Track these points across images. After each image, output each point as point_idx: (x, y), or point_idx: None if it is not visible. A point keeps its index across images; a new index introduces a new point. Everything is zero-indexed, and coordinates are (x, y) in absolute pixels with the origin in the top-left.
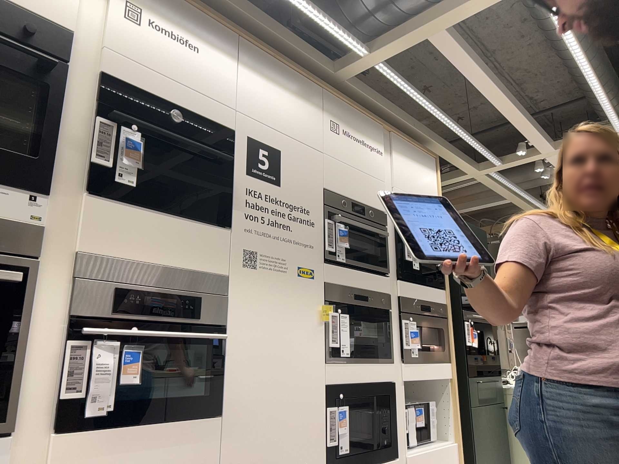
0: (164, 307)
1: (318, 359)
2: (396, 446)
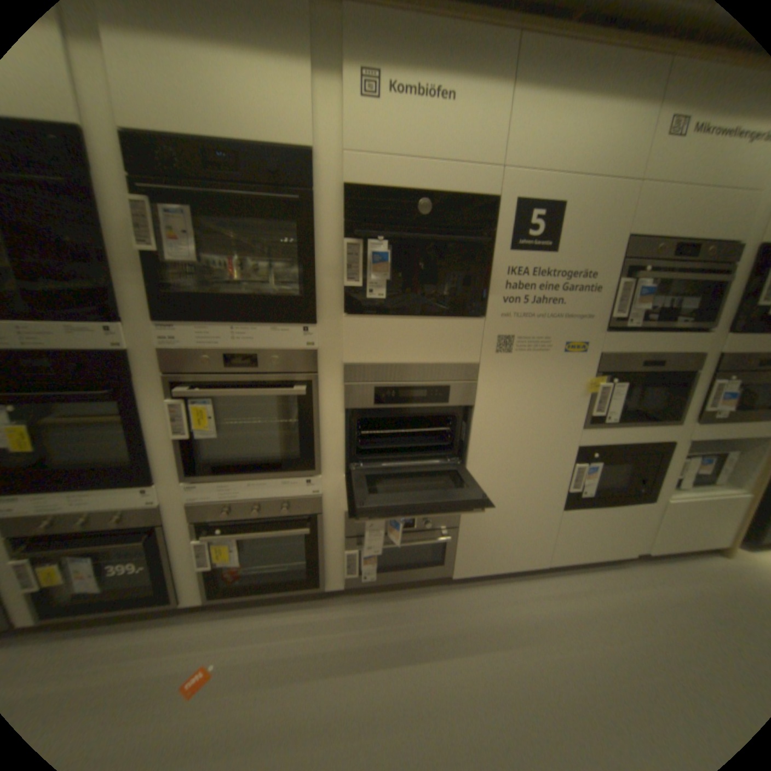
0: (416, 396)
1: (574, 427)
2: (656, 495)
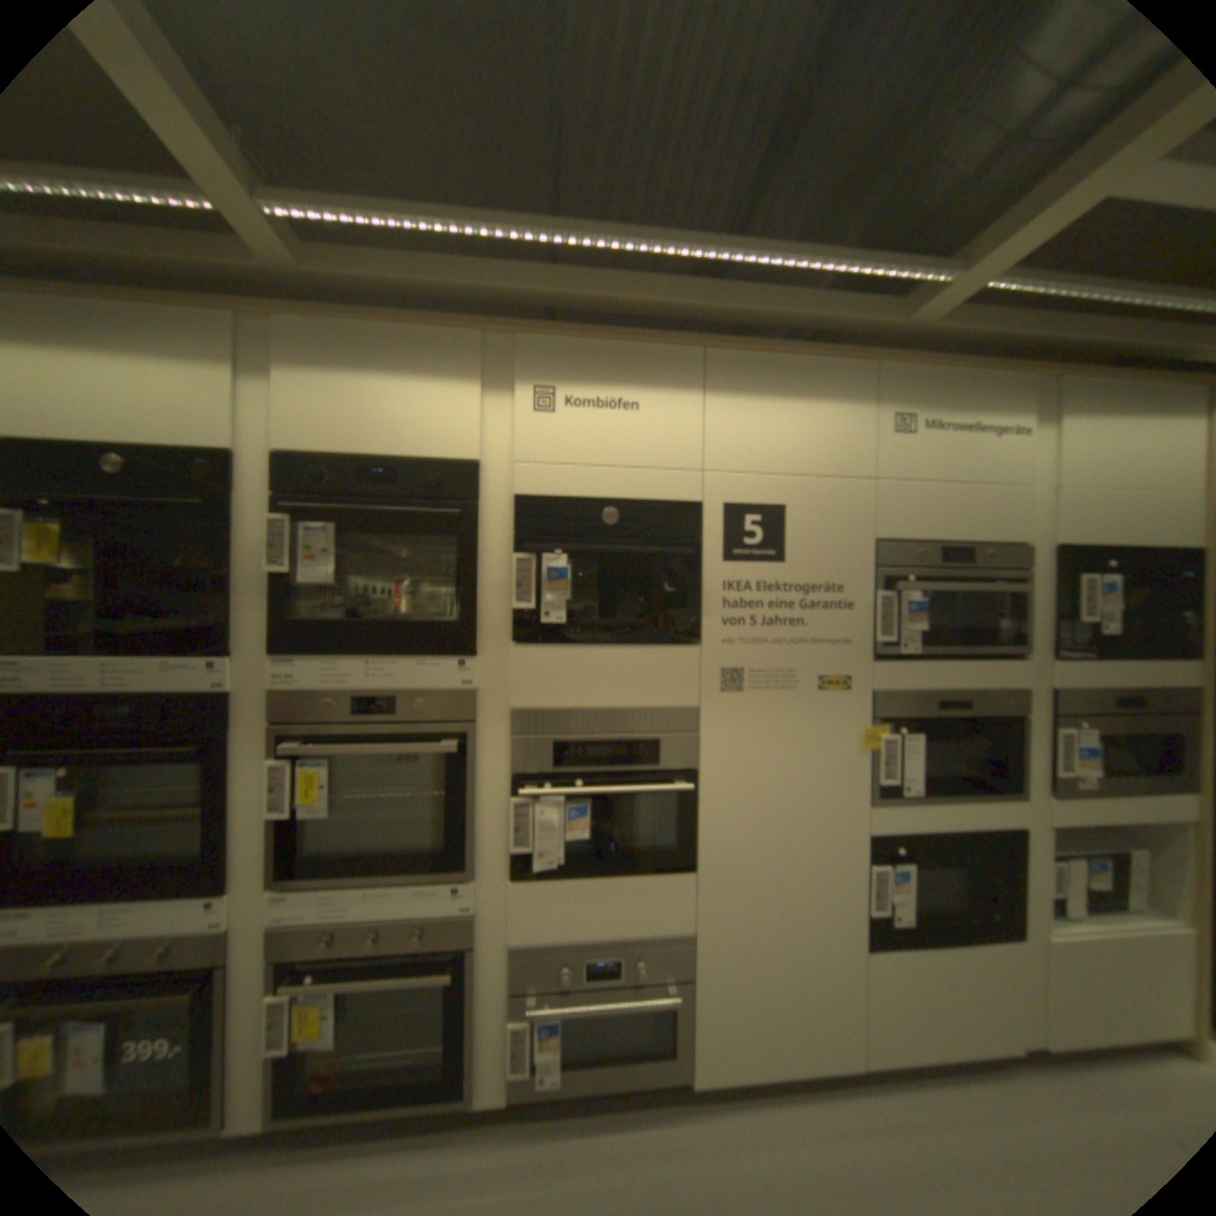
0: (612, 755)
1: (856, 803)
2: (1022, 925)
